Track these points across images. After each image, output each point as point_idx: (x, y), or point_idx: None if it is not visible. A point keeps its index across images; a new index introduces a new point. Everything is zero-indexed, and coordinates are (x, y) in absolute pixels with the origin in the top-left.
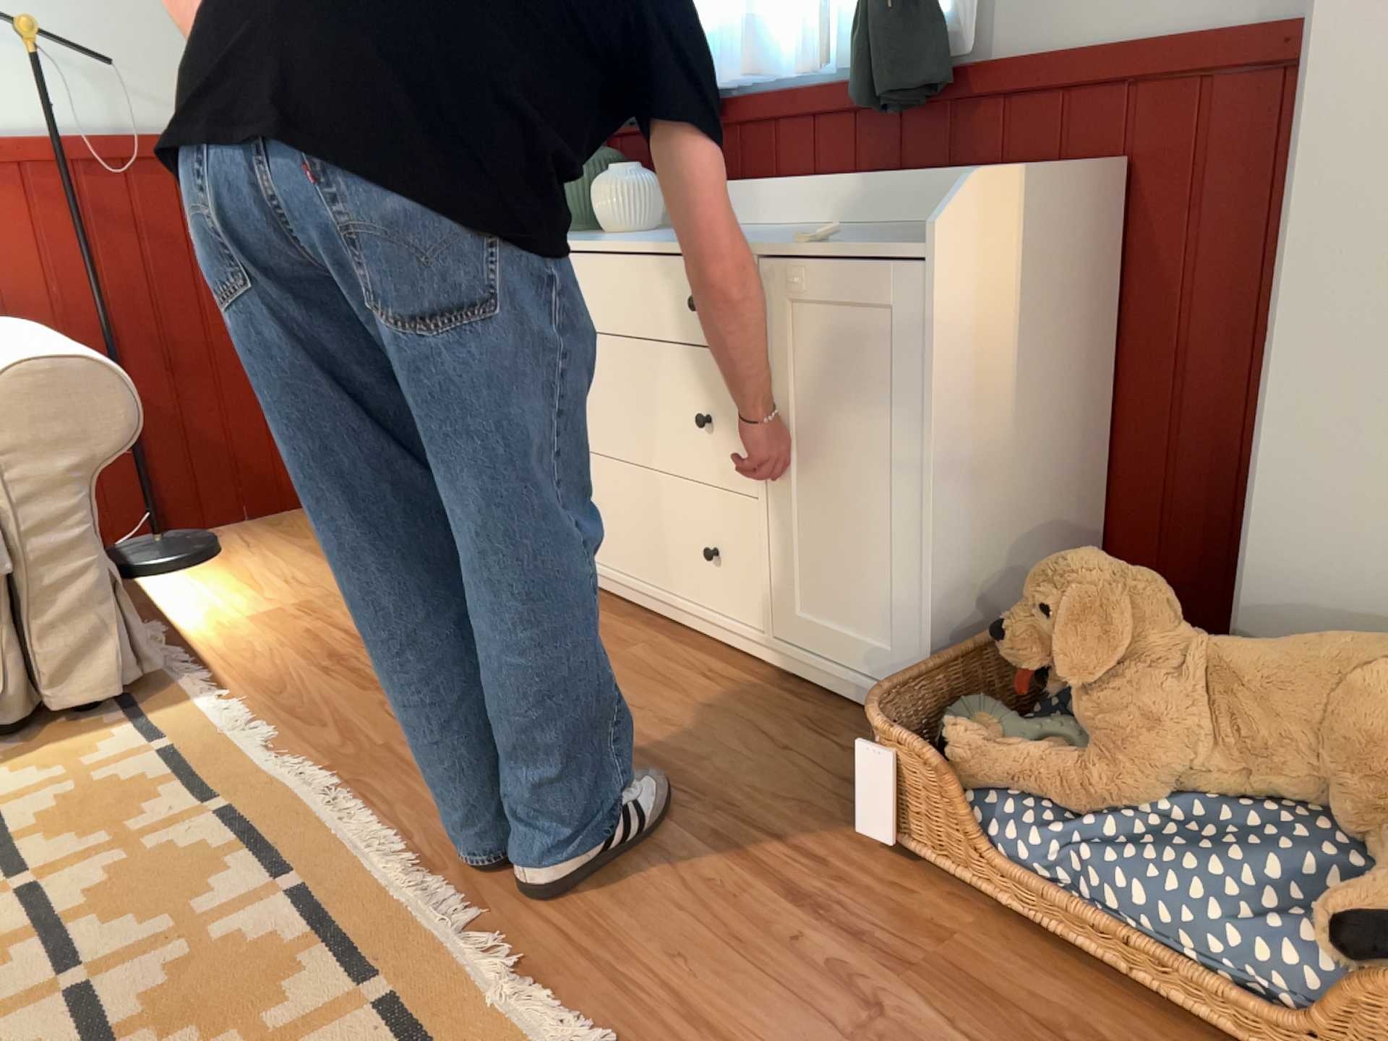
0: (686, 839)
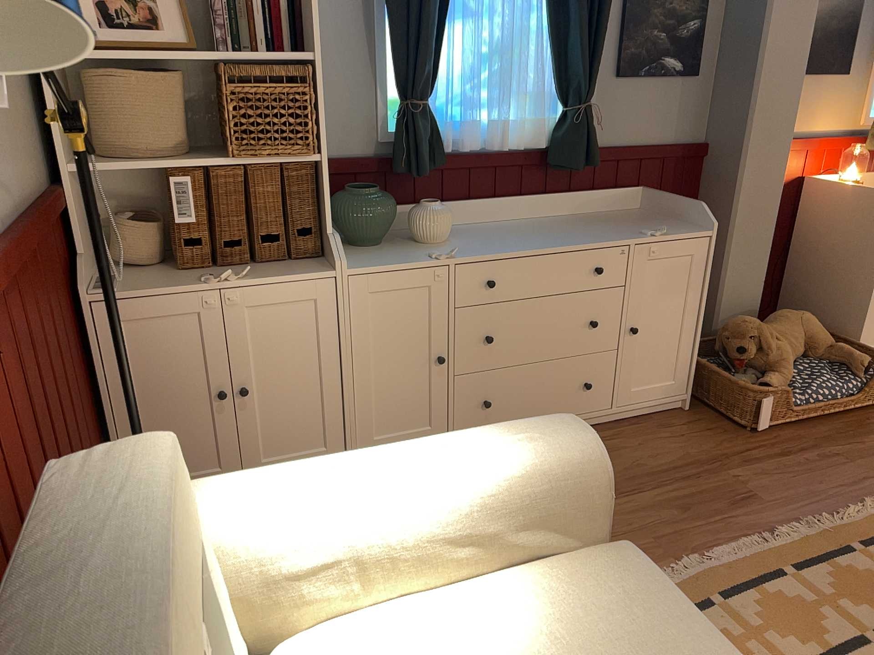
0: (747, 468)
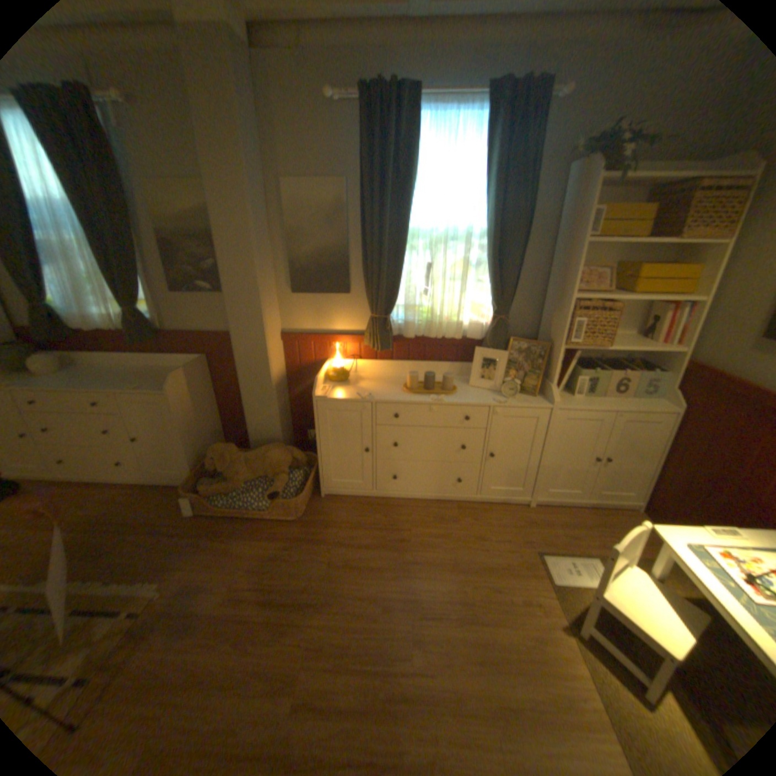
0: (139, 539)
